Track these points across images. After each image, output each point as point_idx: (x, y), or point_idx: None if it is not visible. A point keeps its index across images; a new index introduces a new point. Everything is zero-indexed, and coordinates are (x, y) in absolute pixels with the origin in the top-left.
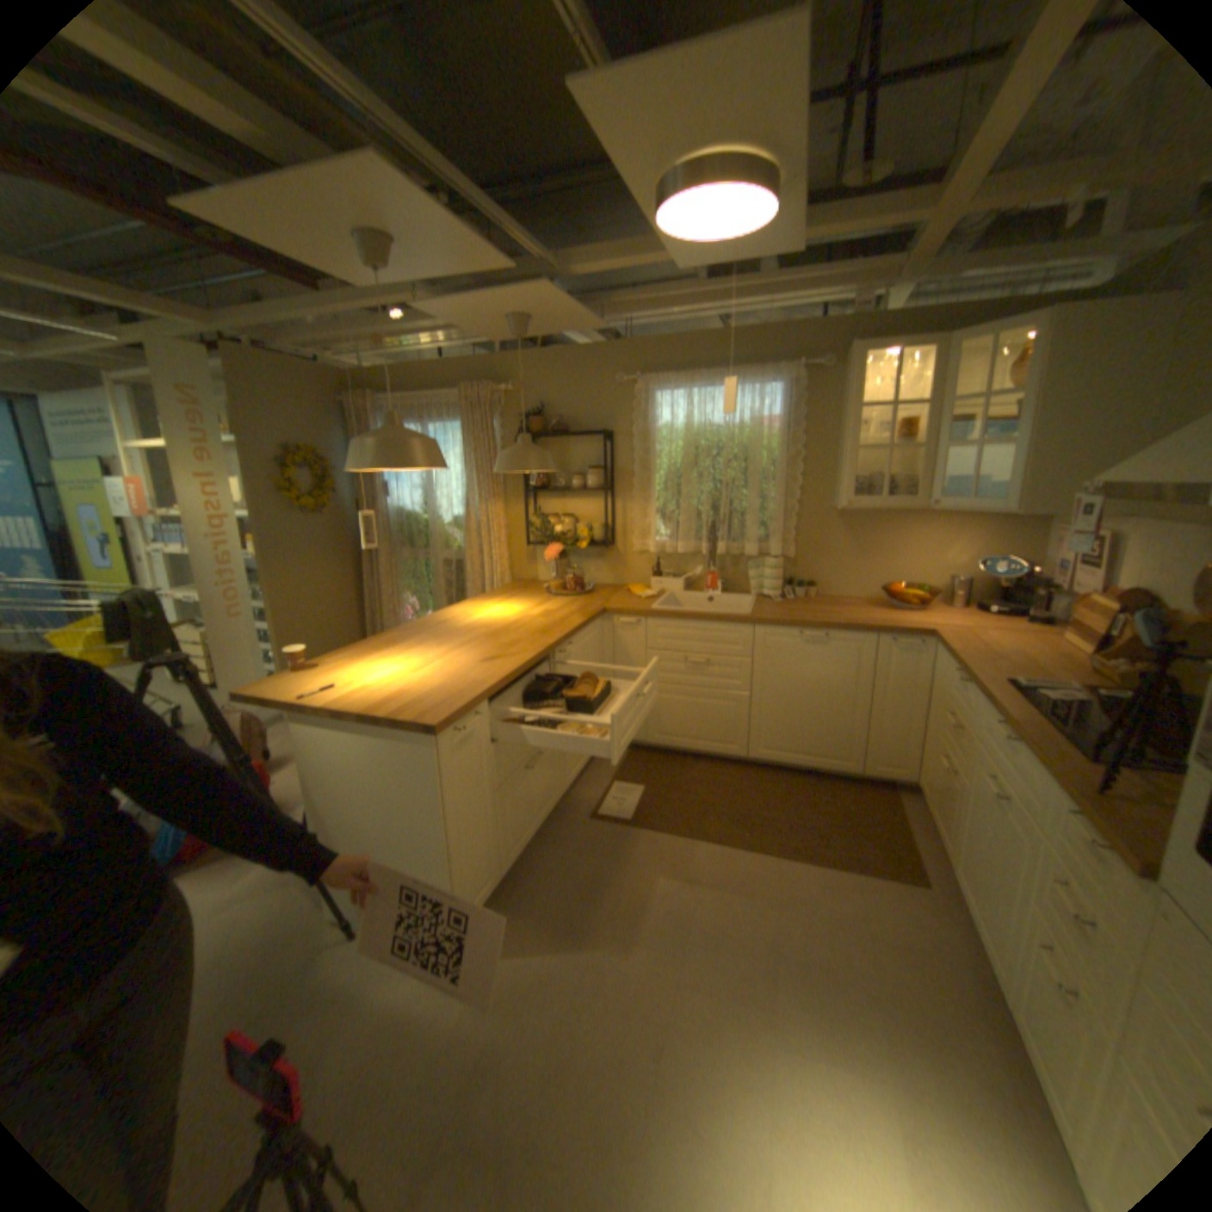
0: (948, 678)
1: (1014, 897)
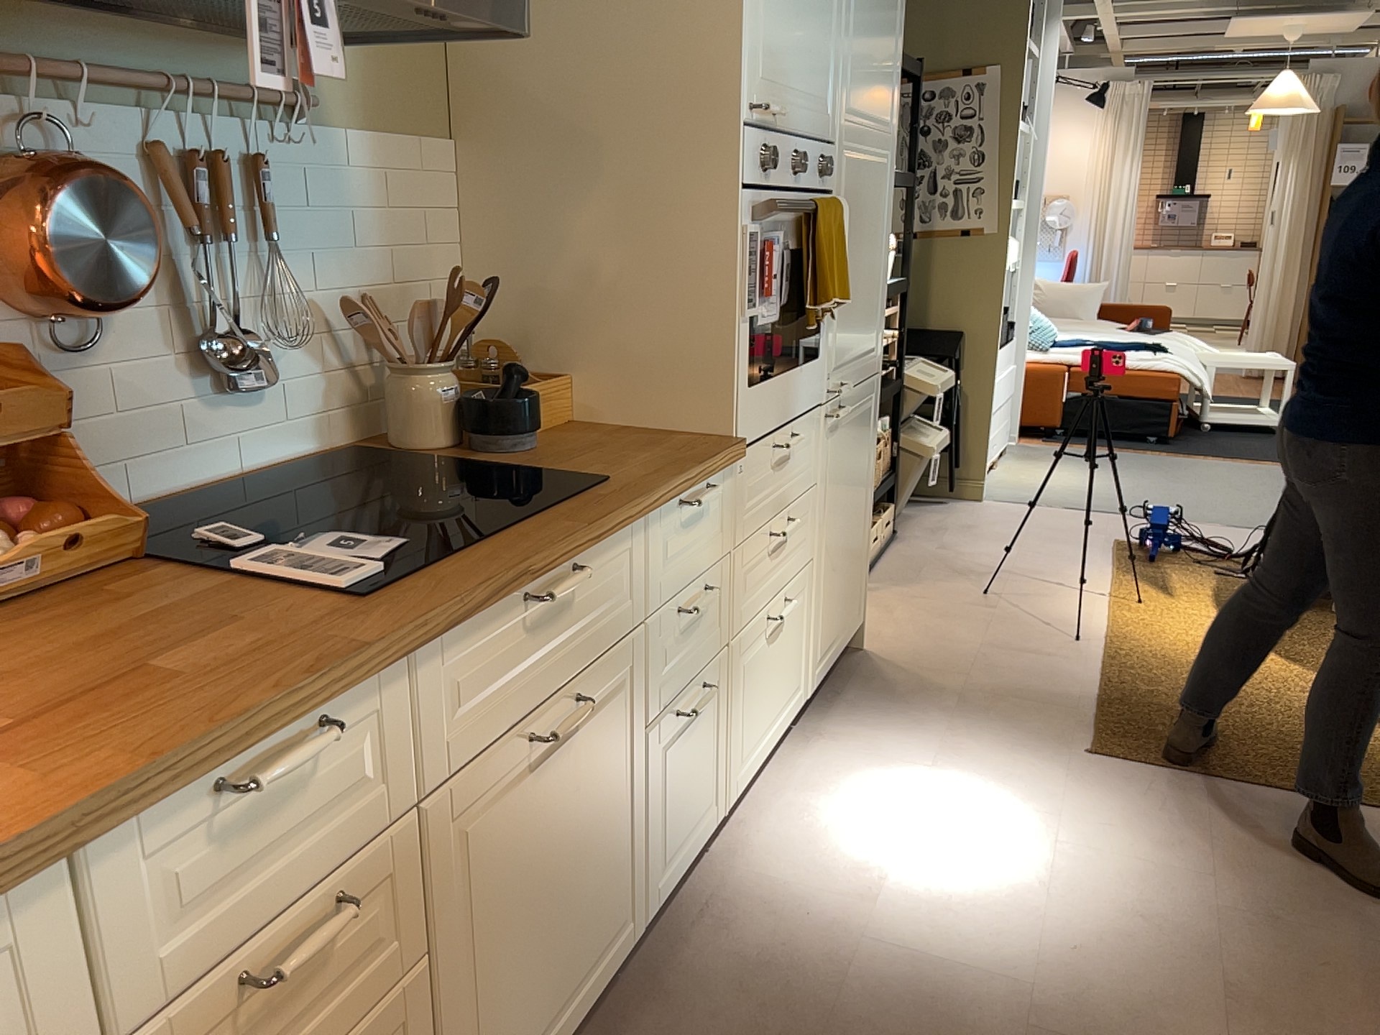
0: (49, 1004)
1: (617, 798)
